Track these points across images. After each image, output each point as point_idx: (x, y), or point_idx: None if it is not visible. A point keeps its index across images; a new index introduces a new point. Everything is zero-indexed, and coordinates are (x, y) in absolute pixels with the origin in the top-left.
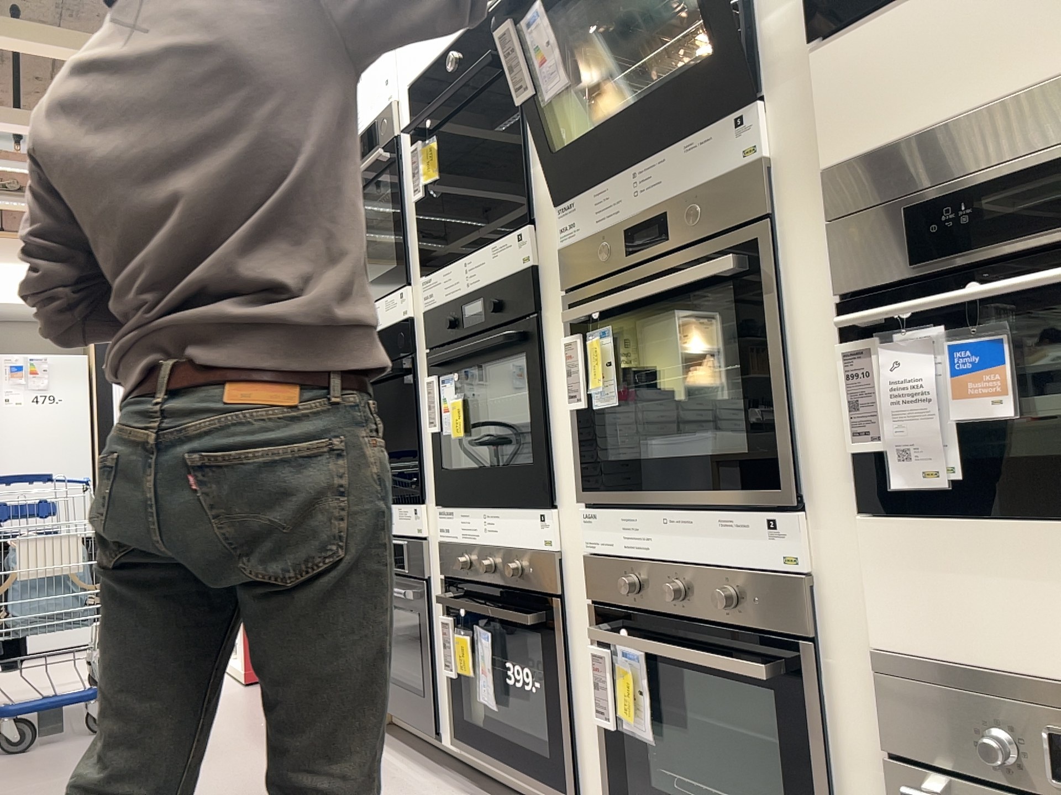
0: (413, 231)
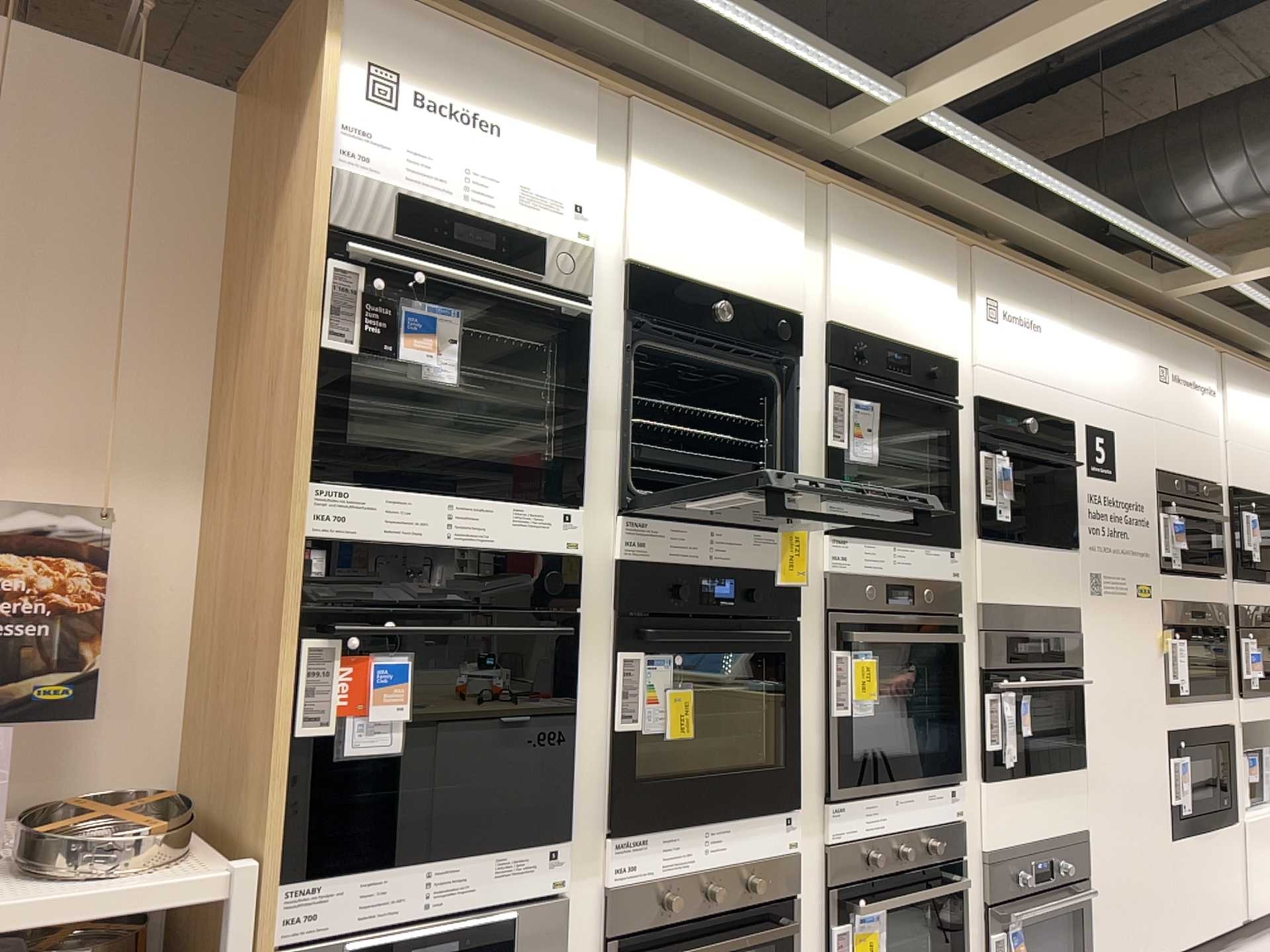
0: (604, 444)
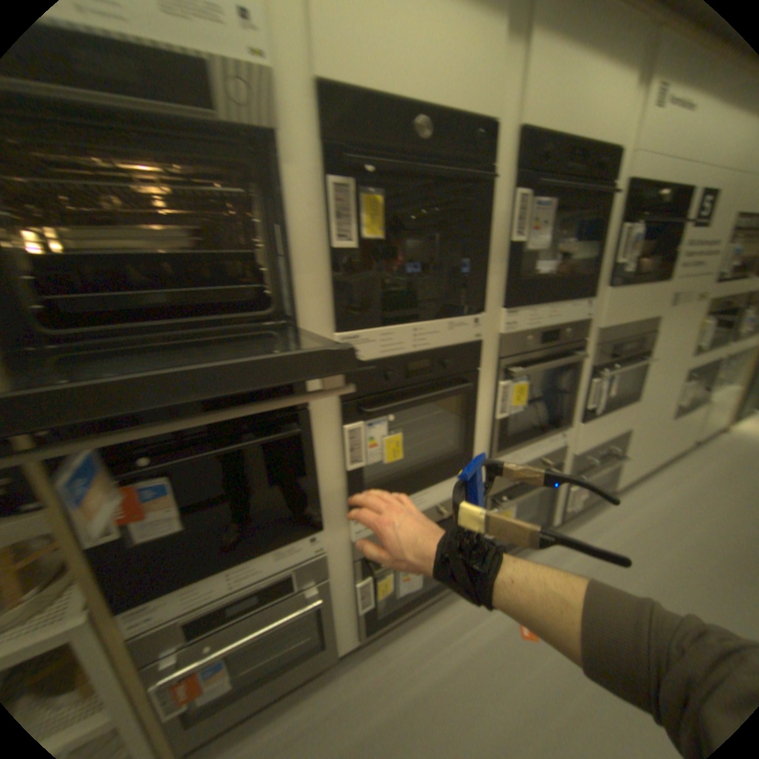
0: (314, 276)
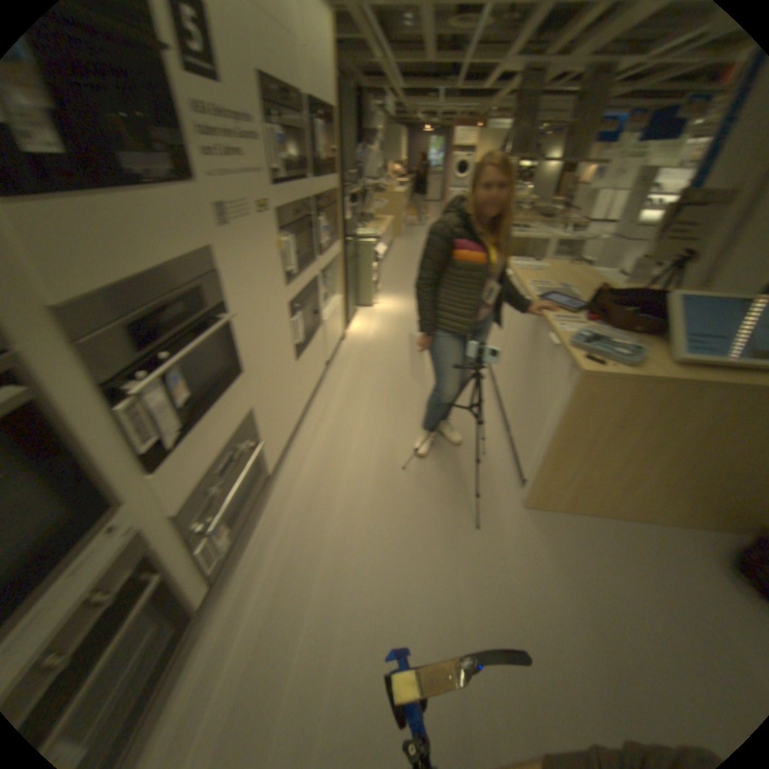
0: None
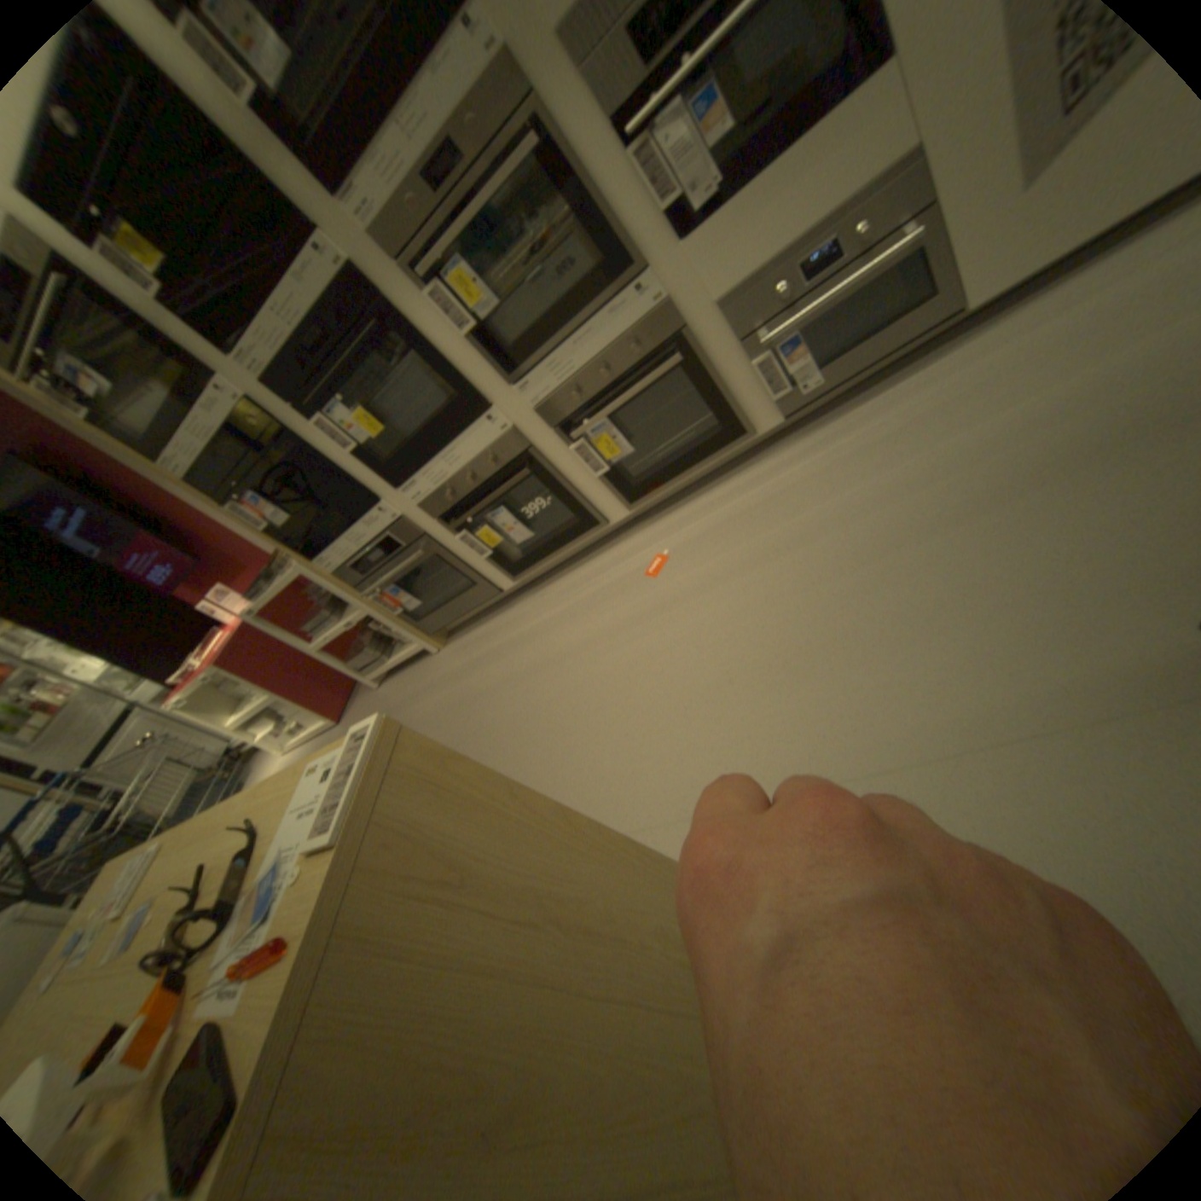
0: (177, 324)
